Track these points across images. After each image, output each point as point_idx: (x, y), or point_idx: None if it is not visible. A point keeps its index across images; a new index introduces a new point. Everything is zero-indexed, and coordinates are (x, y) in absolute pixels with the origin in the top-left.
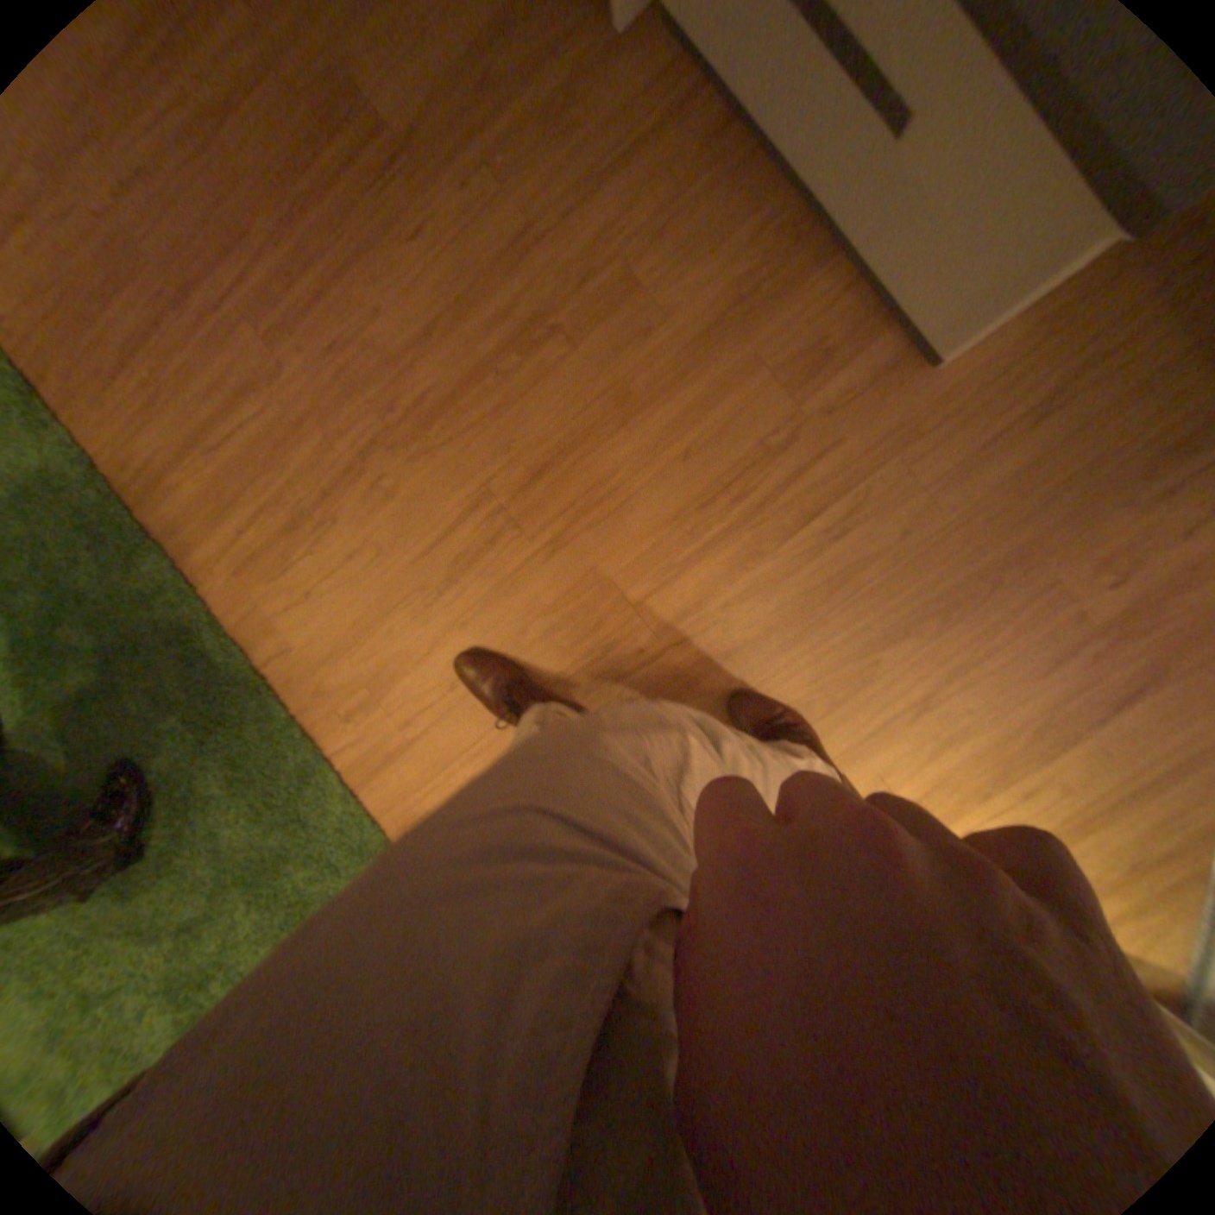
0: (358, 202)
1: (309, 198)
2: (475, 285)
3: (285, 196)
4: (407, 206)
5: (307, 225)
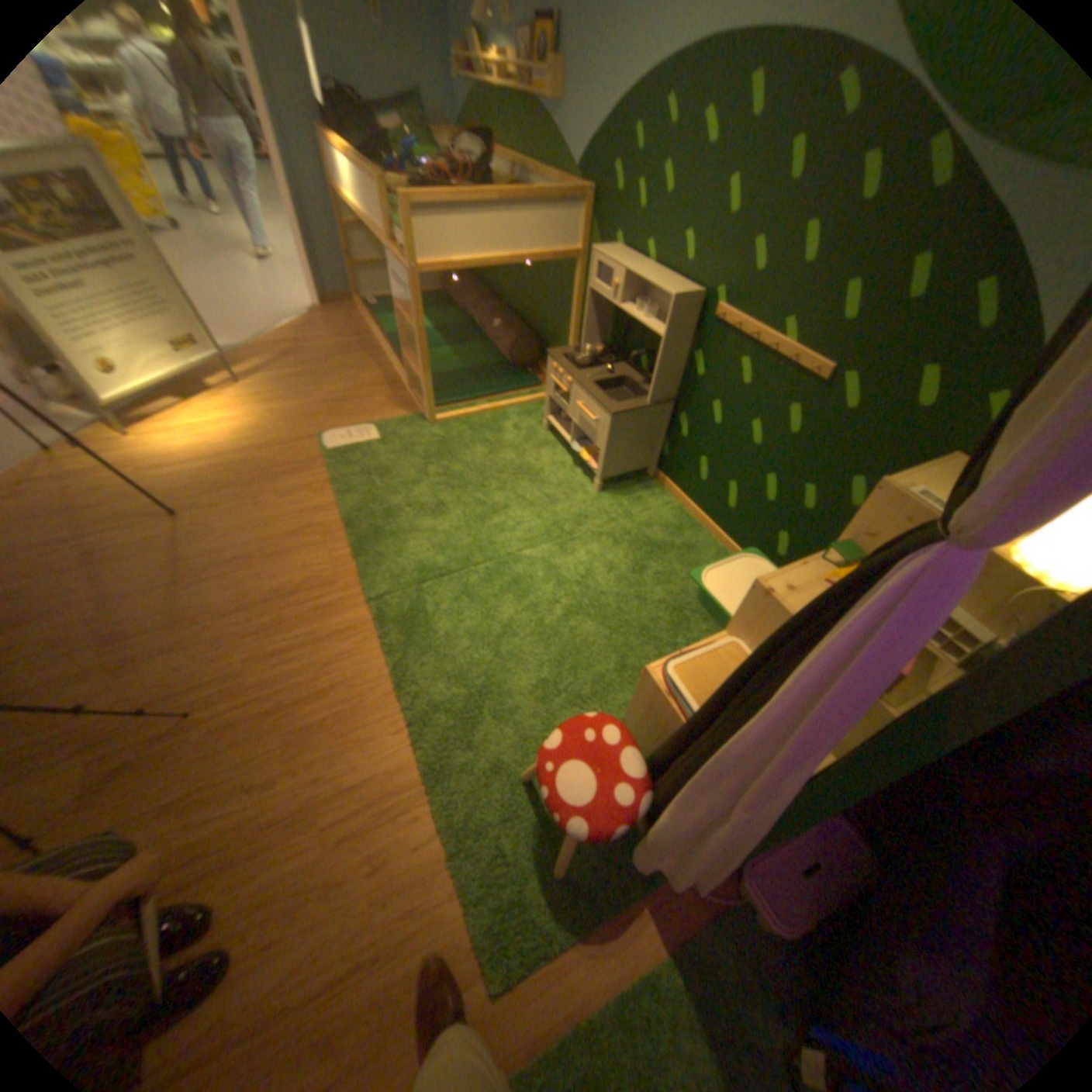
0: (132, 730)
1: (155, 741)
2: (113, 670)
3: (167, 747)
4: (109, 719)
5: (169, 727)
